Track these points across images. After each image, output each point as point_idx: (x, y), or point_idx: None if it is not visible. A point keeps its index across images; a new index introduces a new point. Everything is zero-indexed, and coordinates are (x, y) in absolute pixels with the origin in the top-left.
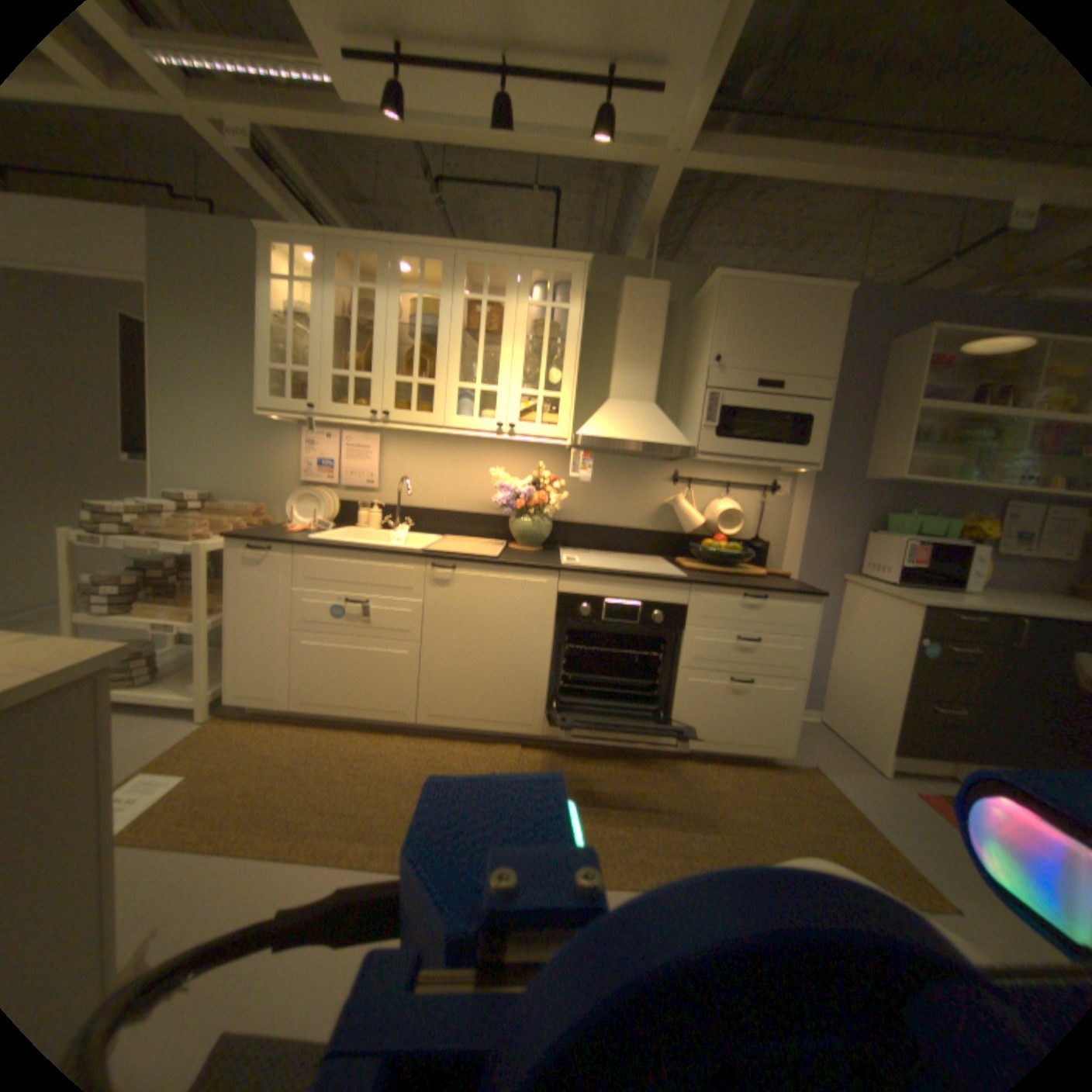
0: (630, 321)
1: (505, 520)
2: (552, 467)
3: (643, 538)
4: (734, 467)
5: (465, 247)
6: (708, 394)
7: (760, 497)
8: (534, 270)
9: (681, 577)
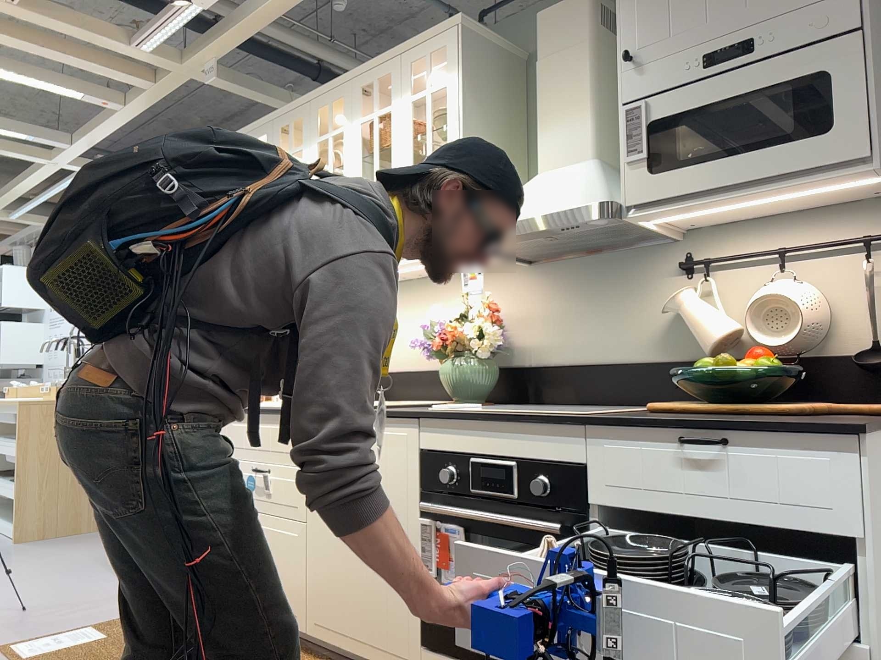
0: (547, 65)
1: (441, 369)
2: (515, 291)
3: (652, 376)
4: (796, 219)
5: (357, 73)
6: (624, 113)
7: (857, 261)
8: (427, 61)
9: (579, 415)
